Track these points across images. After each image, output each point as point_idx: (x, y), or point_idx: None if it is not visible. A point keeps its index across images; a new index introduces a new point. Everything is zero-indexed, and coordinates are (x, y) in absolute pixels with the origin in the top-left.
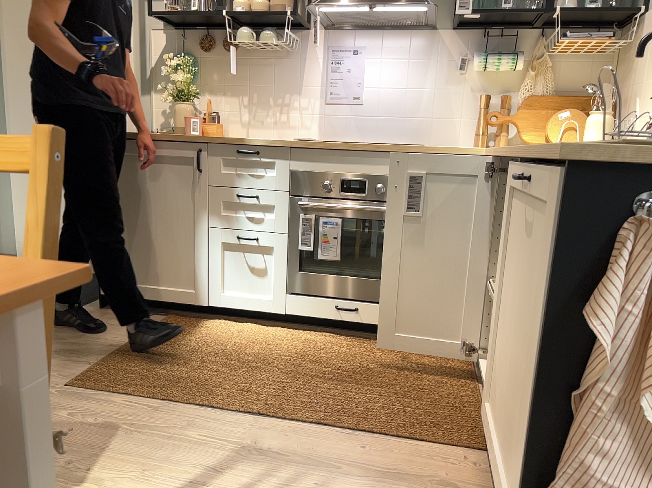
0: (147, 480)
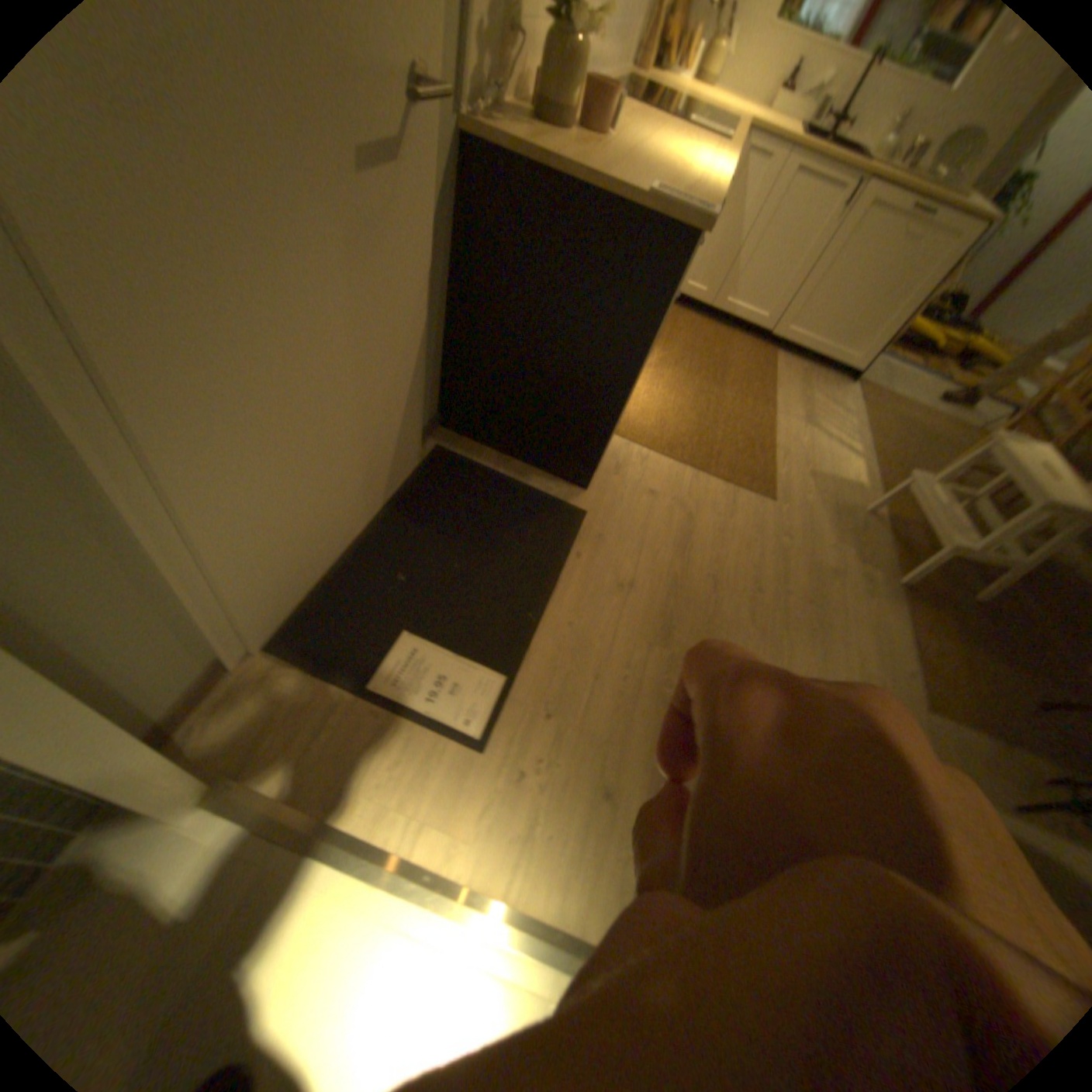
0: (845, 458)
